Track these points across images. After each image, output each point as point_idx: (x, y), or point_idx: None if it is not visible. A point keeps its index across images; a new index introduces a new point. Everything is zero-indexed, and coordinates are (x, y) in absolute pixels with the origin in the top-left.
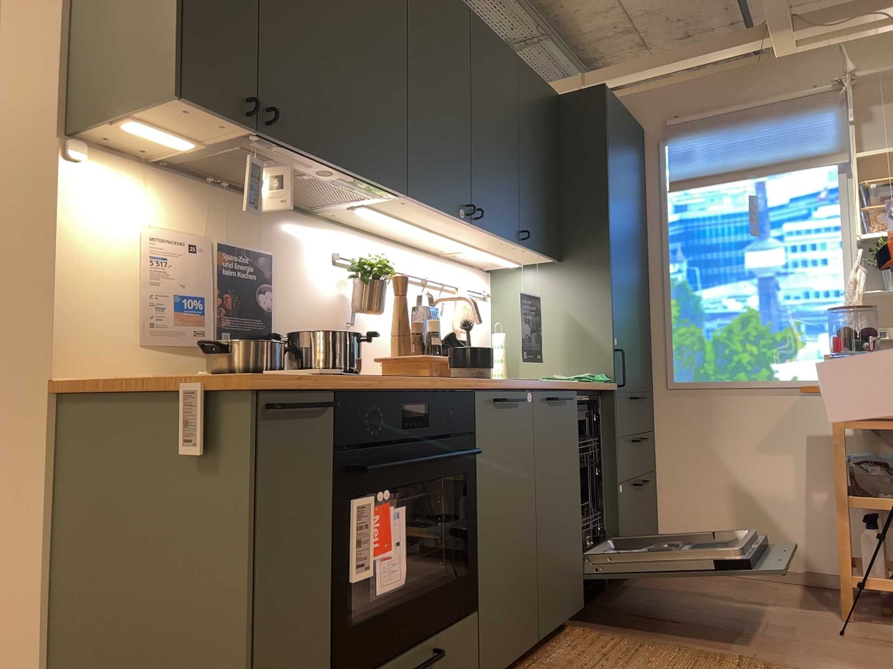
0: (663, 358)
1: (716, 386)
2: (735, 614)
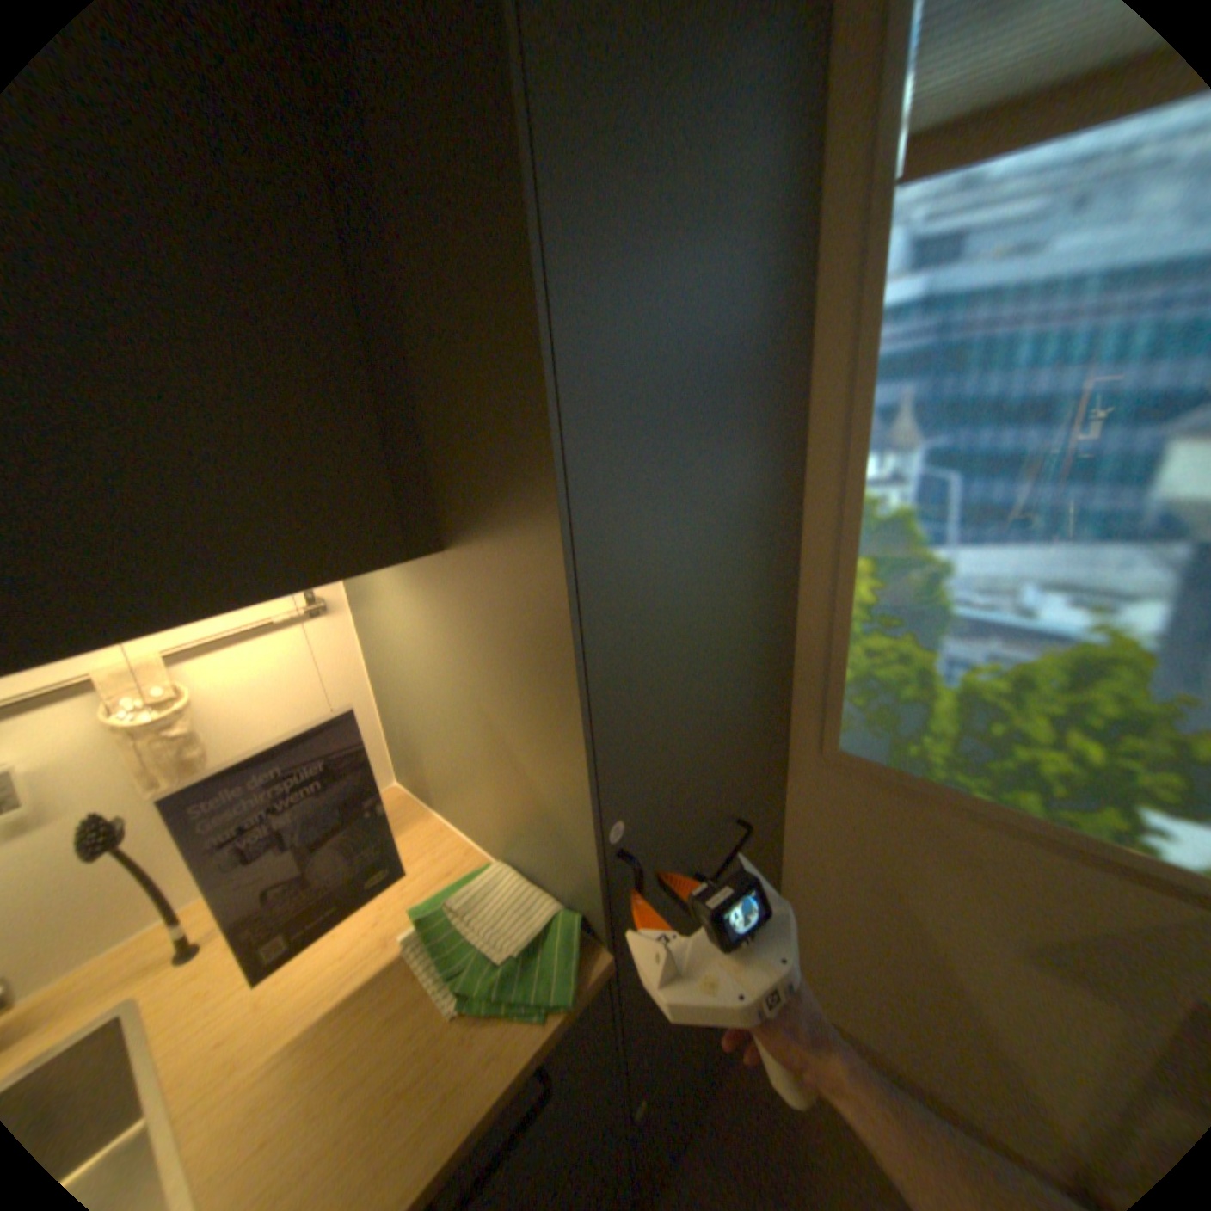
0: (820, 688)
1: (949, 797)
2: None
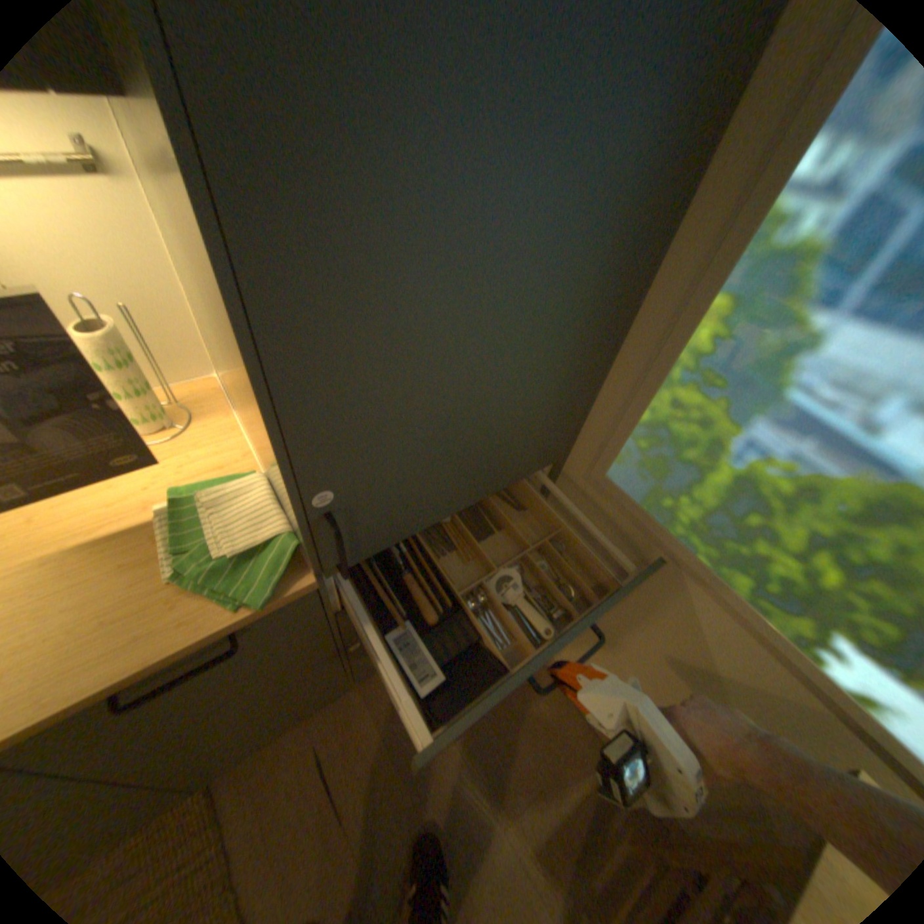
0: (616, 418)
1: (677, 549)
2: (436, 830)
